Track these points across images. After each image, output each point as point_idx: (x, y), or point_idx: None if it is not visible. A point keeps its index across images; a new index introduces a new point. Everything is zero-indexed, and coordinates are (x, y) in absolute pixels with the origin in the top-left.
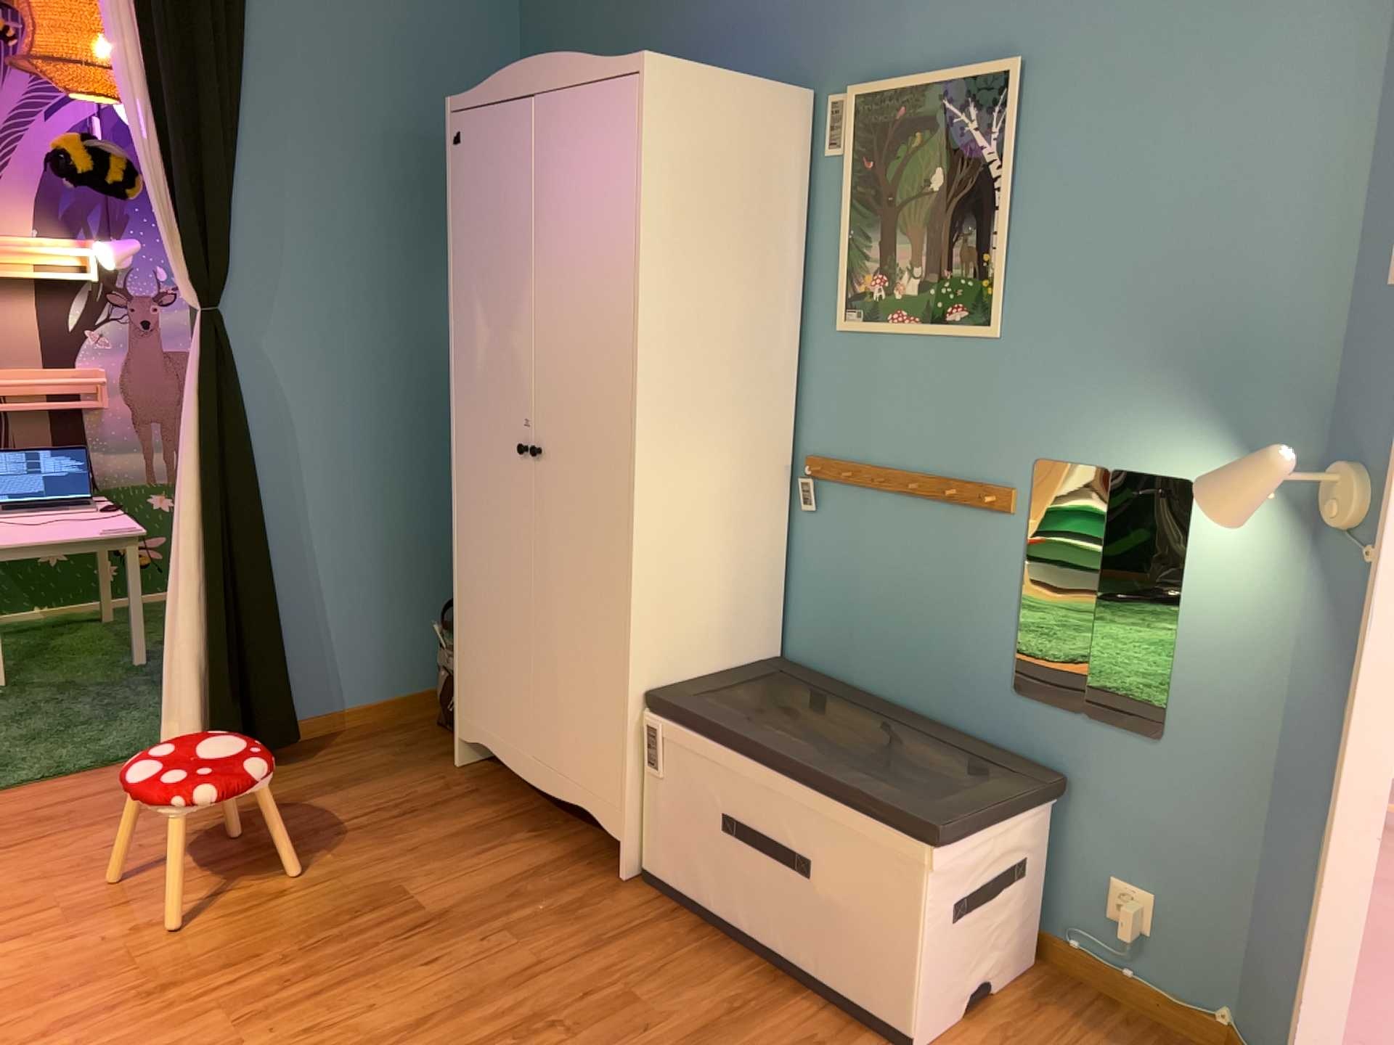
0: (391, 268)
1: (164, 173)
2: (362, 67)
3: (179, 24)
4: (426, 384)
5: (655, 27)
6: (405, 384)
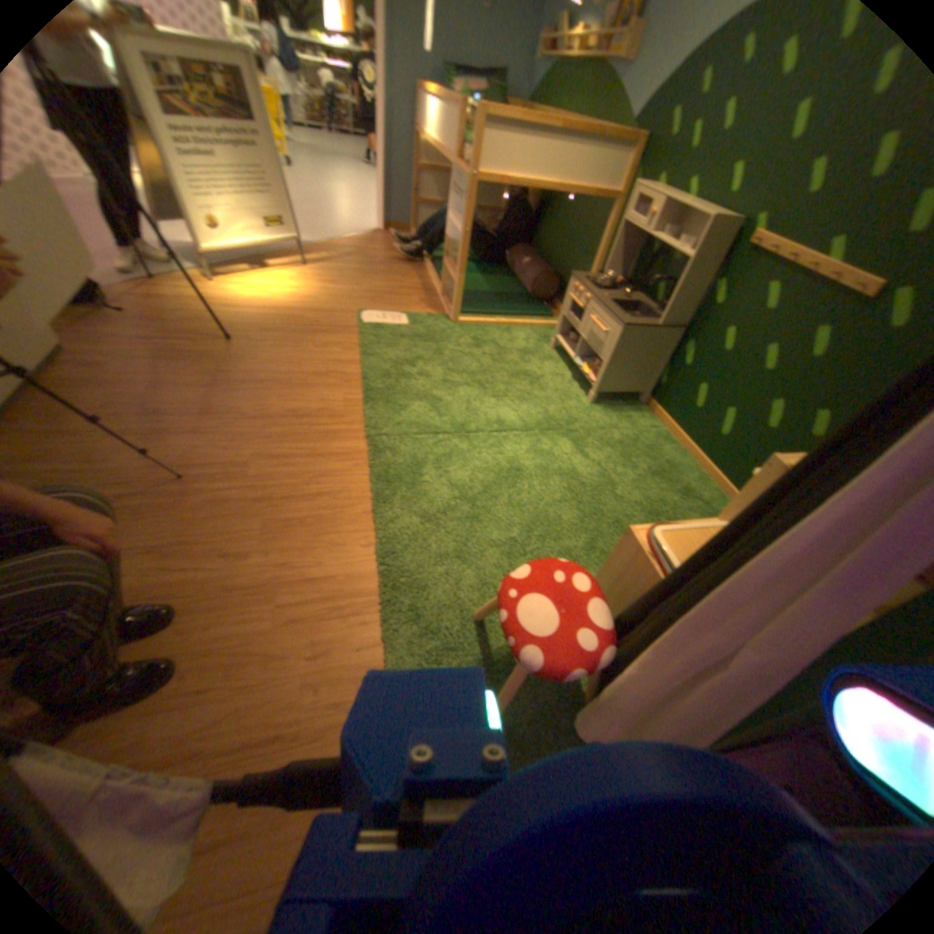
0: None
1: None
2: None
3: None
4: None
5: None
6: None
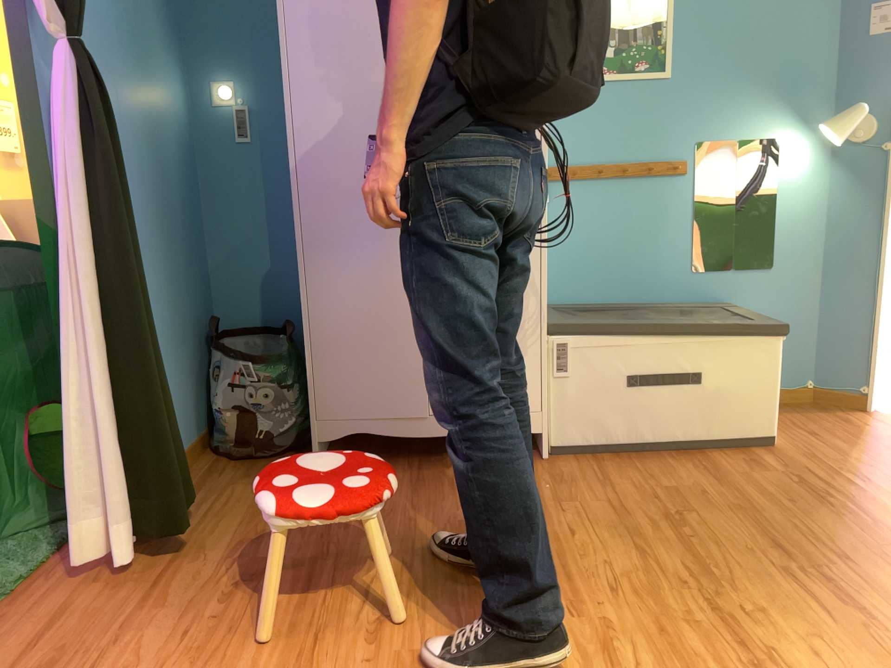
0: (132, 38)
1: None
2: None
3: None
4: (162, 156)
5: None
6: (152, 155)
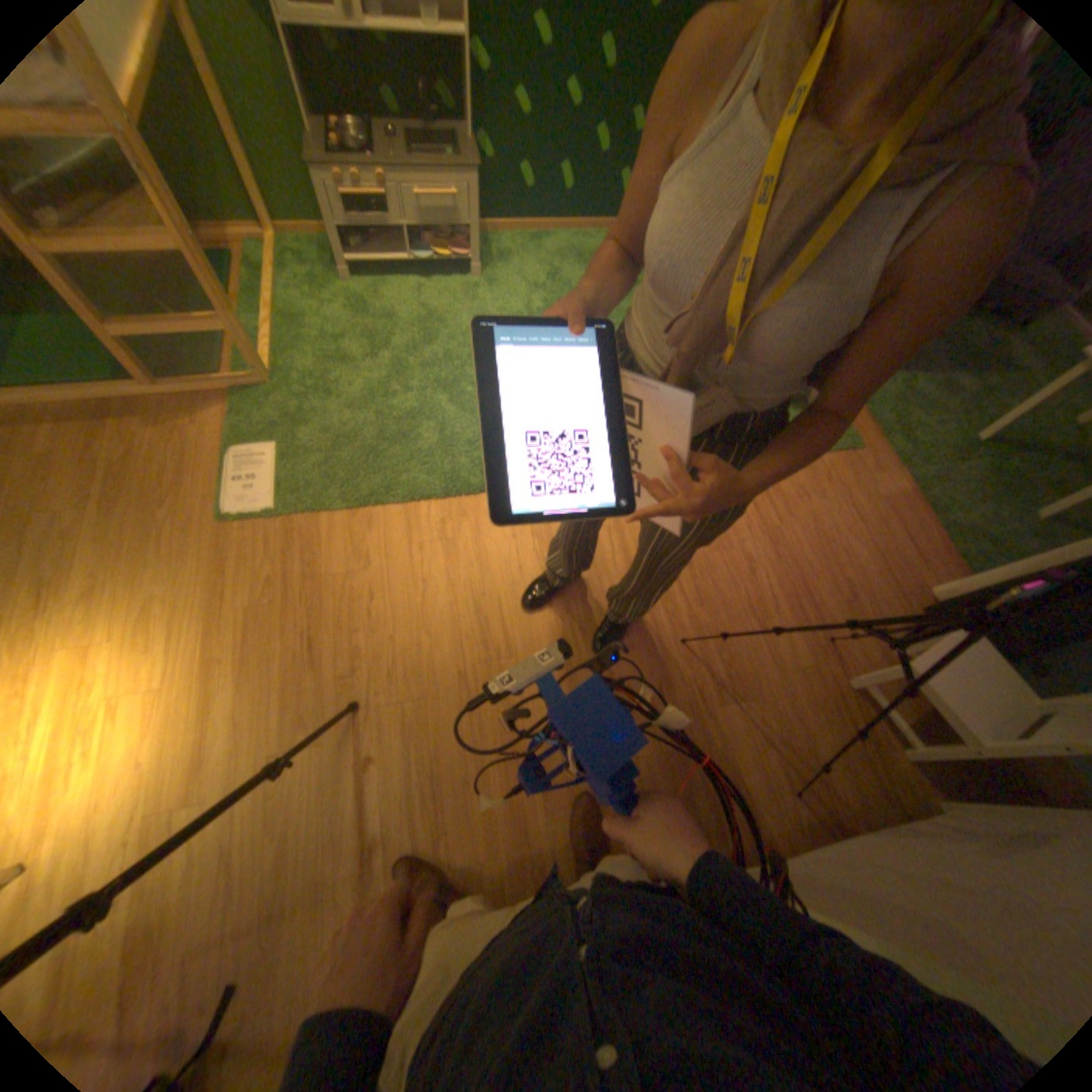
0: None
1: None
2: None
3: None
4: None
5: None
6: None
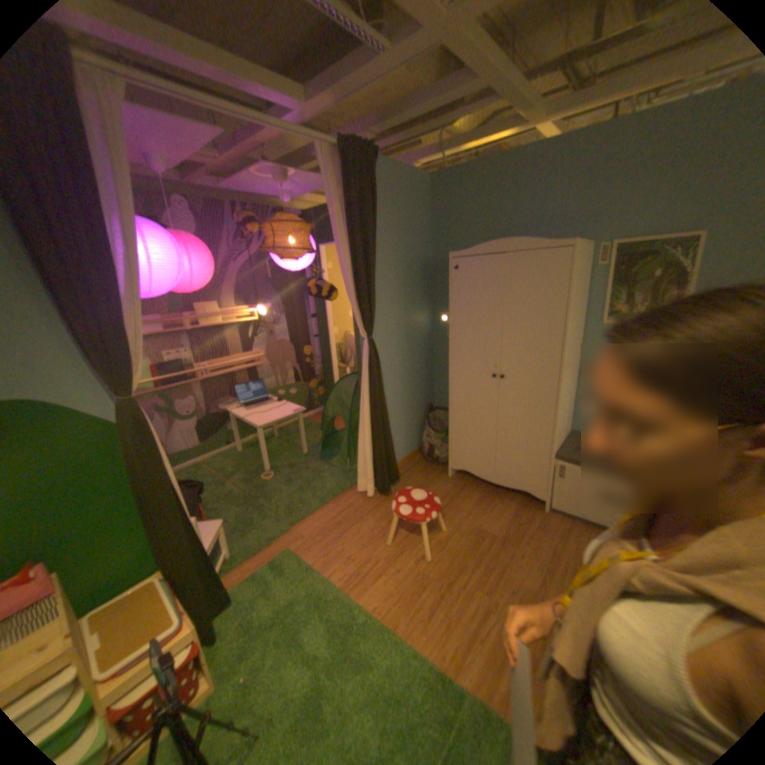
0: (403, 310)
1: (353, 291)
2: (394, 240)
3: (357, 234)
4: (412, 348)
5: (505, 217)
6: (408, 350)
